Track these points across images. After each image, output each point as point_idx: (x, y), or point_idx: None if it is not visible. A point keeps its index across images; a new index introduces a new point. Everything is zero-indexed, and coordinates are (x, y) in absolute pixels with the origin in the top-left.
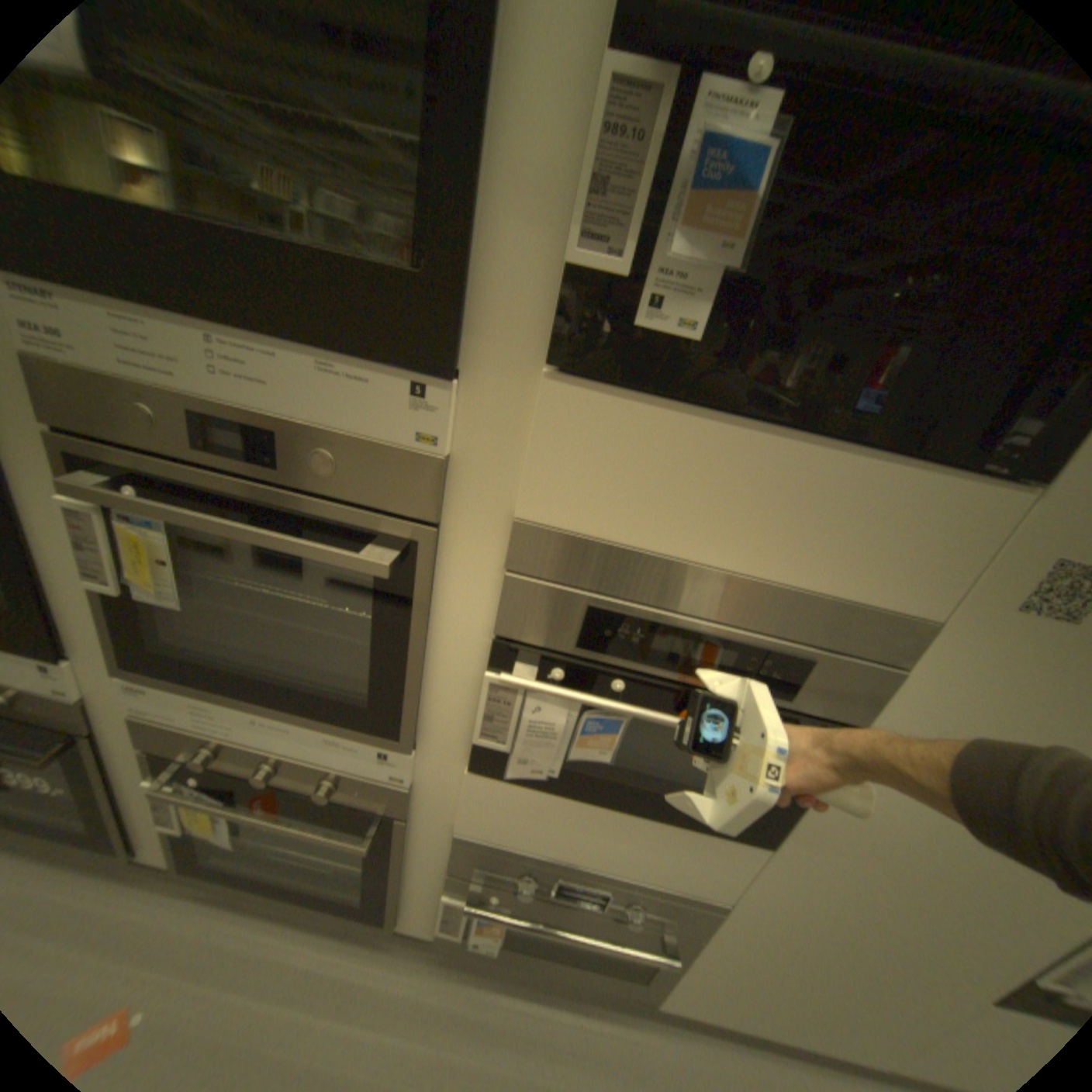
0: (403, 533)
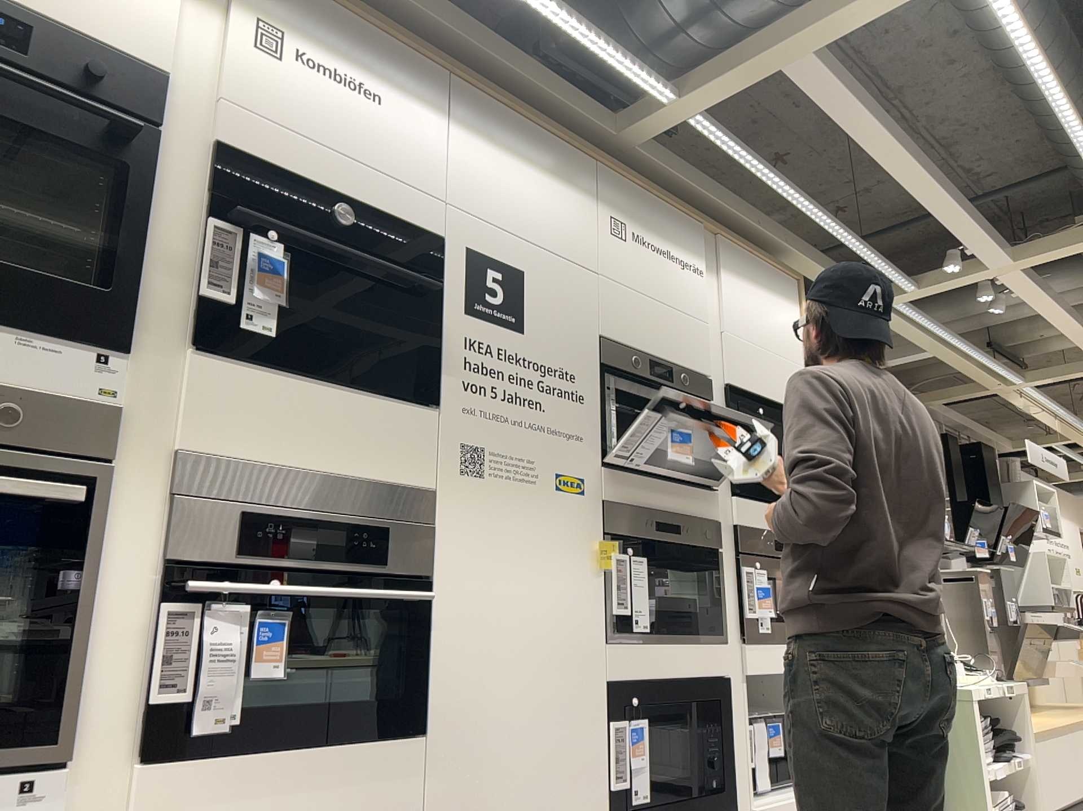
0: (79, 474)
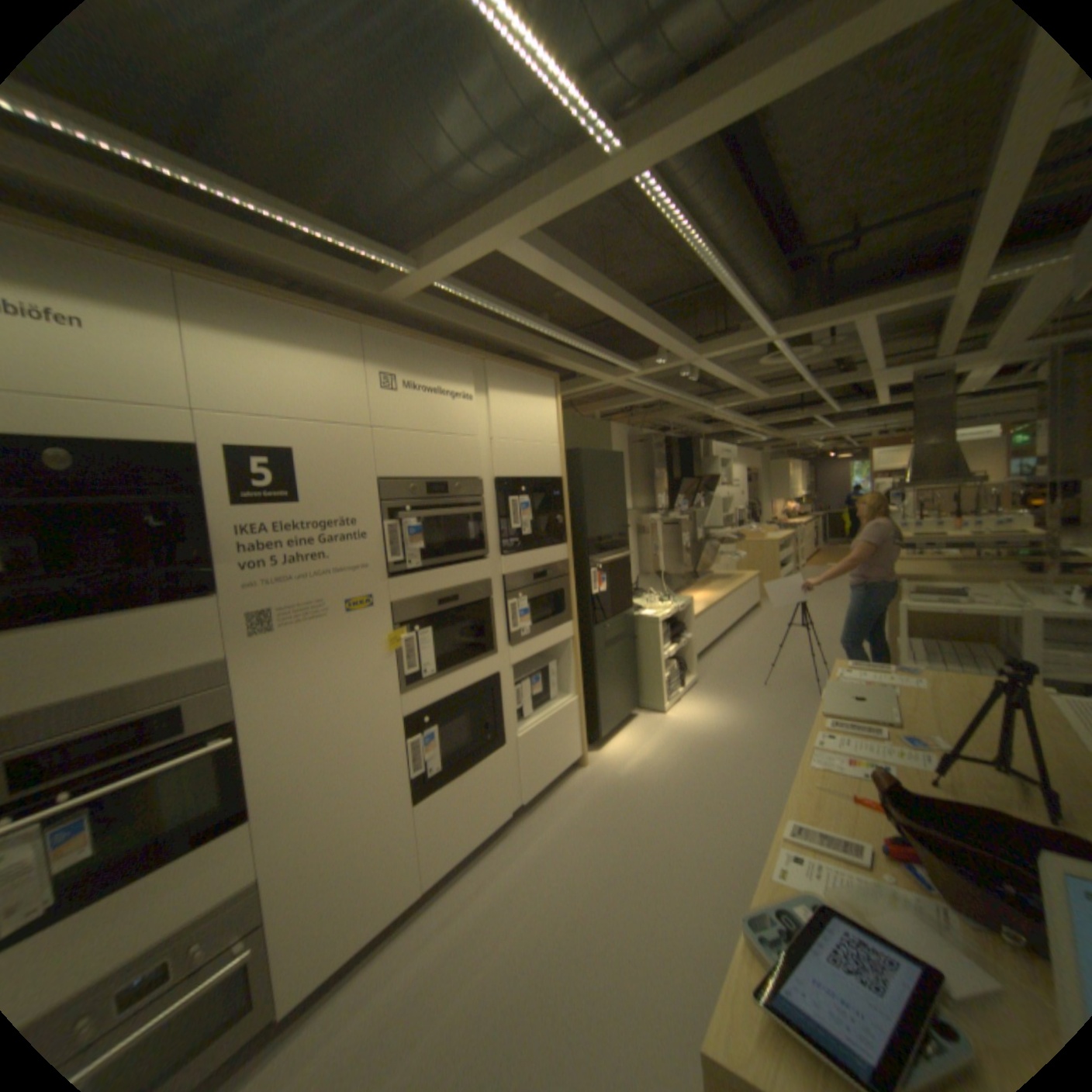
0: None
